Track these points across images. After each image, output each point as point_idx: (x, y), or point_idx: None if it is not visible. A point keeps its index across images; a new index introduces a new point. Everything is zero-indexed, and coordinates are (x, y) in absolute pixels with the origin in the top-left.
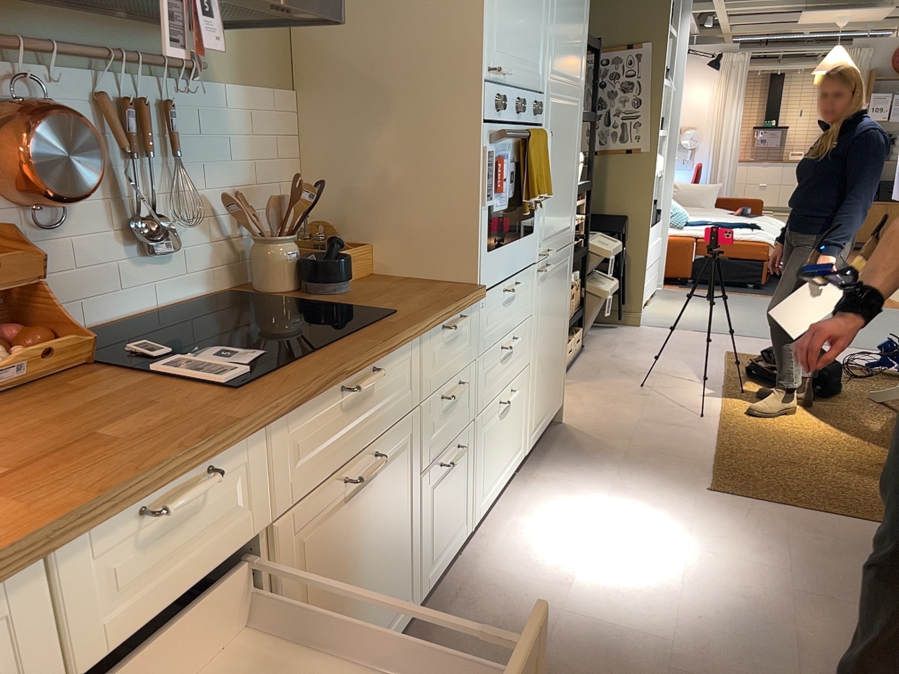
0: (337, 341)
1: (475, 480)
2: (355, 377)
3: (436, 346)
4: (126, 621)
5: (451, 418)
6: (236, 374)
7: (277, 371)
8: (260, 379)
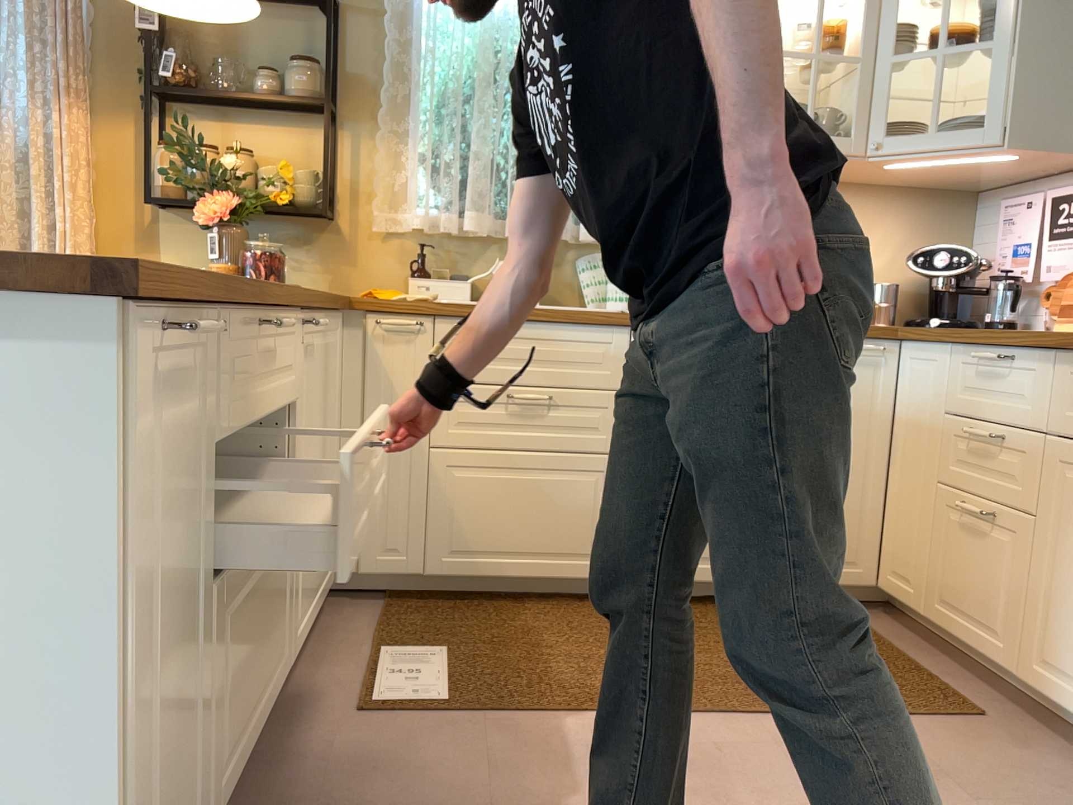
0: None
1: None
2: None
3: None
4: (968, 406)
5: None
6: None
7: None
8: None
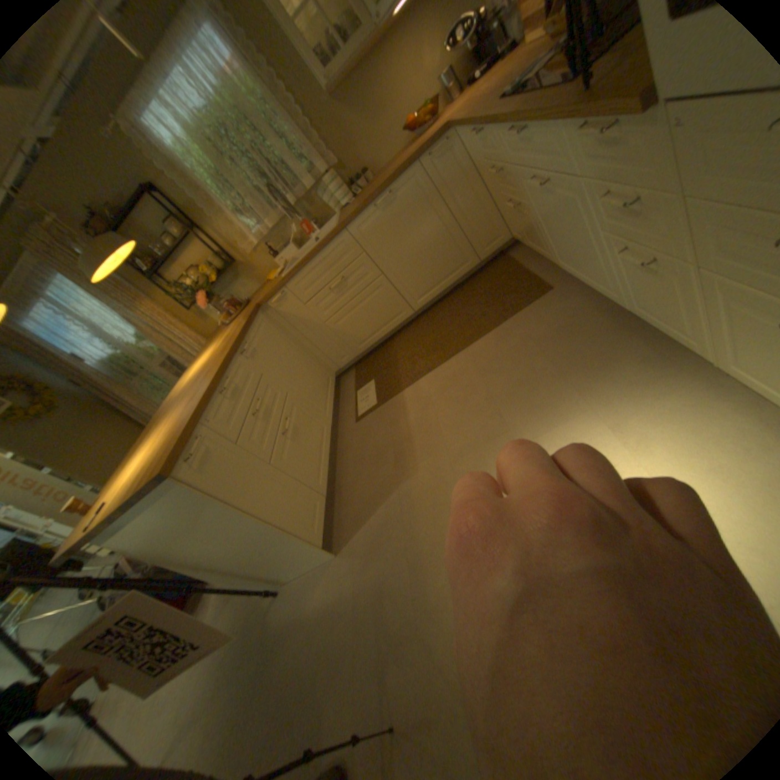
0: (532, 90)
1: (713, 327)
2: (519, 122)
3: (586, 136)
4: (486, 154)
5: (636, 221)
6: (514, 85)
7: (509, 95)
8: (504, 97)
